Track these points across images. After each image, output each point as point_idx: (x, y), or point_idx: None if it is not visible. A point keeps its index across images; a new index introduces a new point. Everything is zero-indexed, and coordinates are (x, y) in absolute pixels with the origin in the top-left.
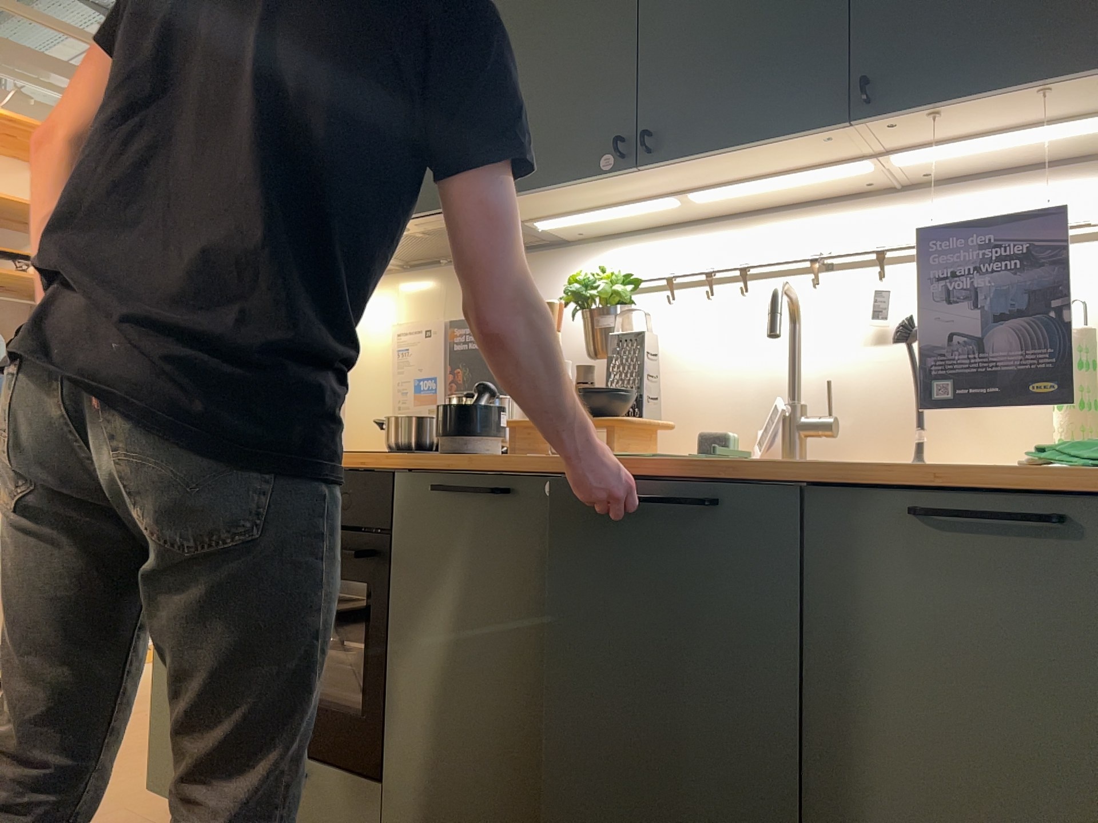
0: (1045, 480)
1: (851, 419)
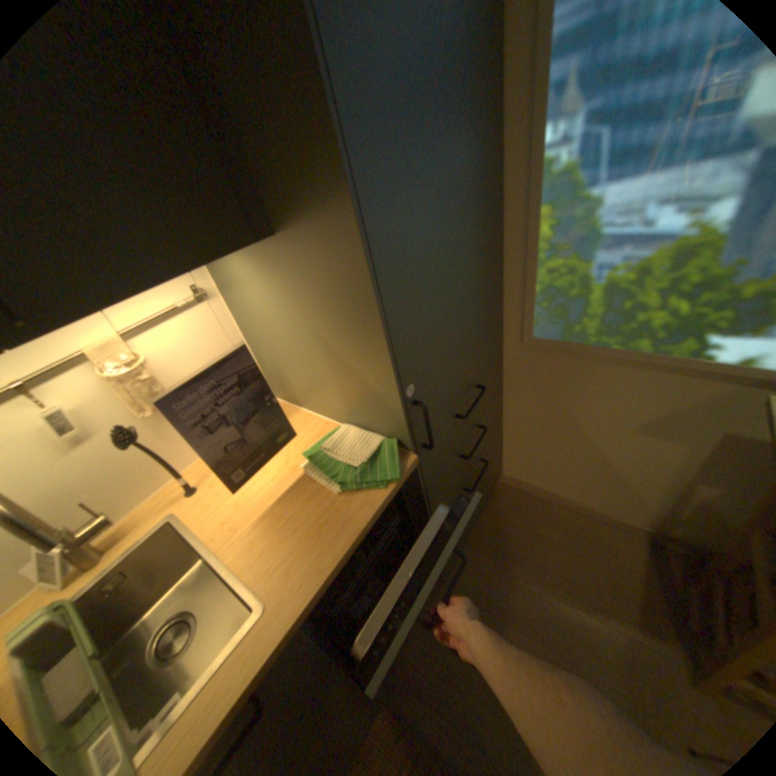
0: (384, 510)
1: (99, 500)
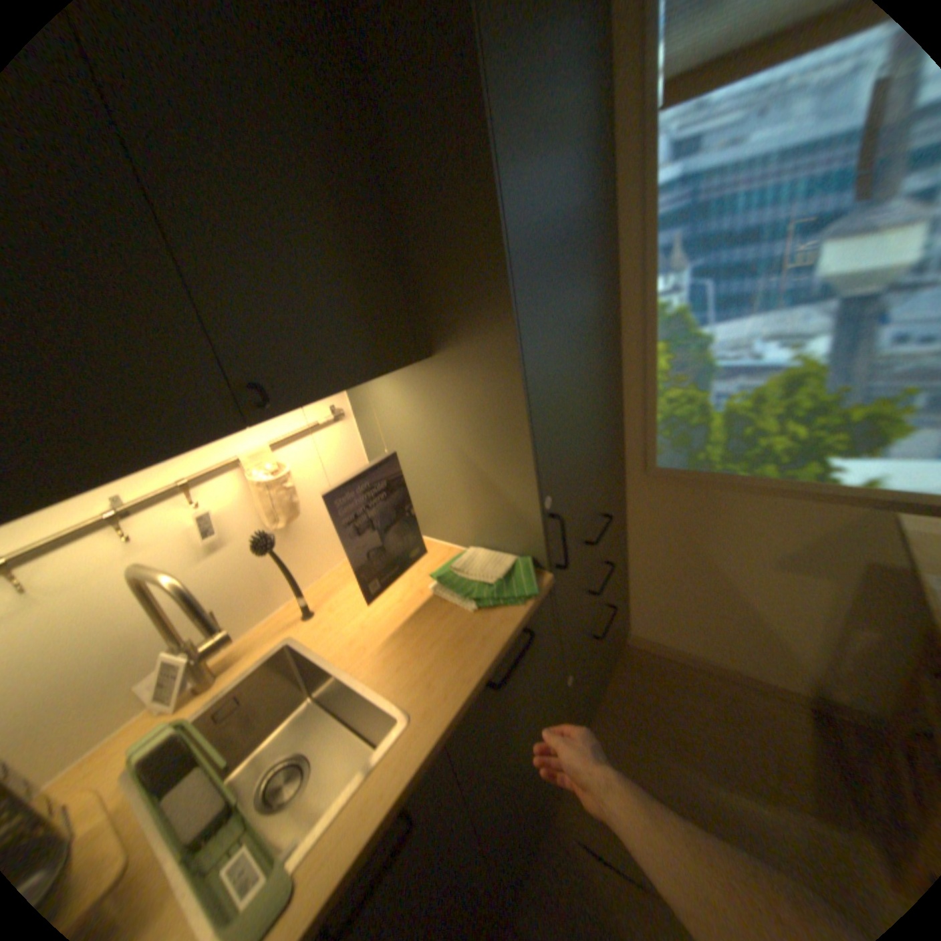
0: (523, 624)
1: (216, 615)
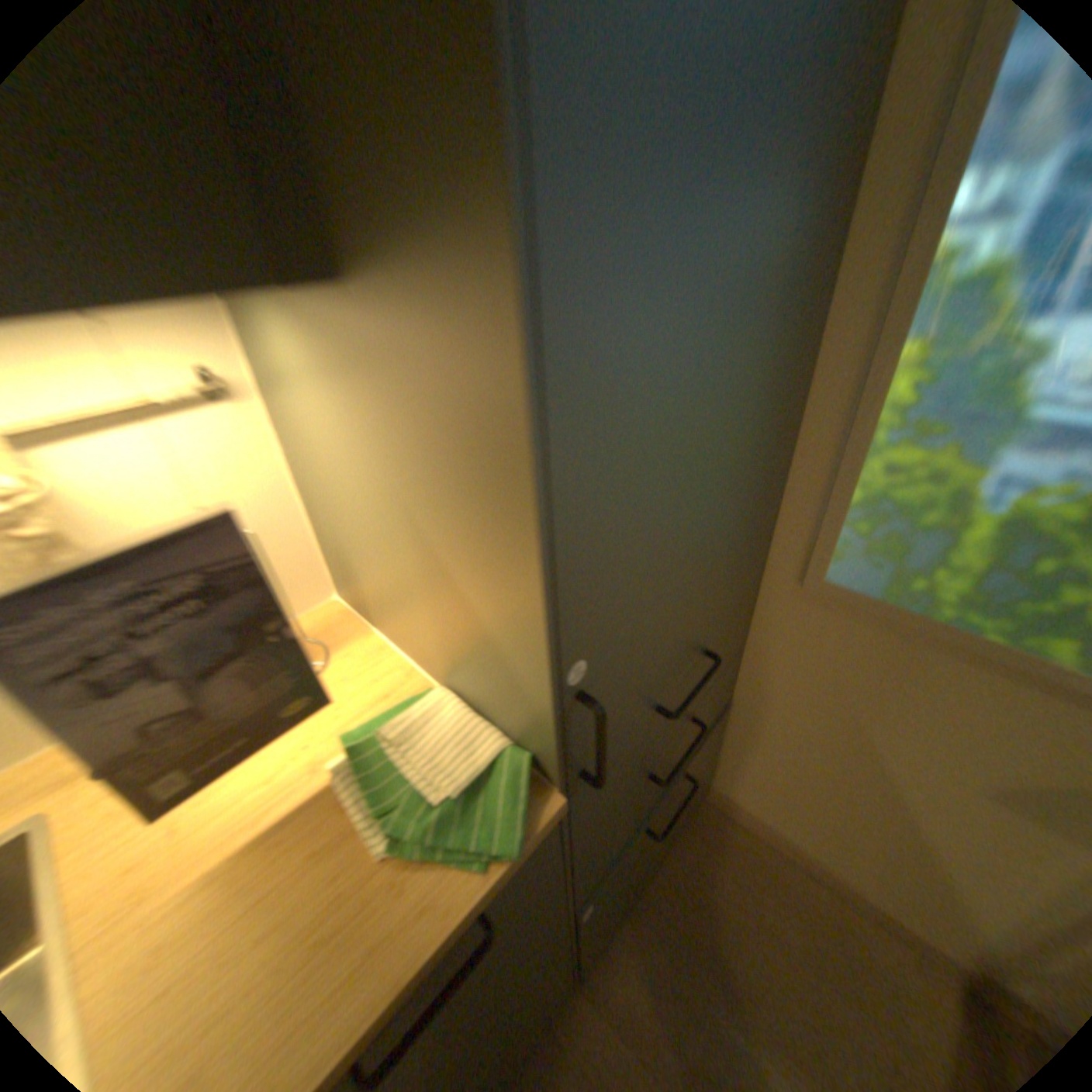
0: (466, 932)
1: None
